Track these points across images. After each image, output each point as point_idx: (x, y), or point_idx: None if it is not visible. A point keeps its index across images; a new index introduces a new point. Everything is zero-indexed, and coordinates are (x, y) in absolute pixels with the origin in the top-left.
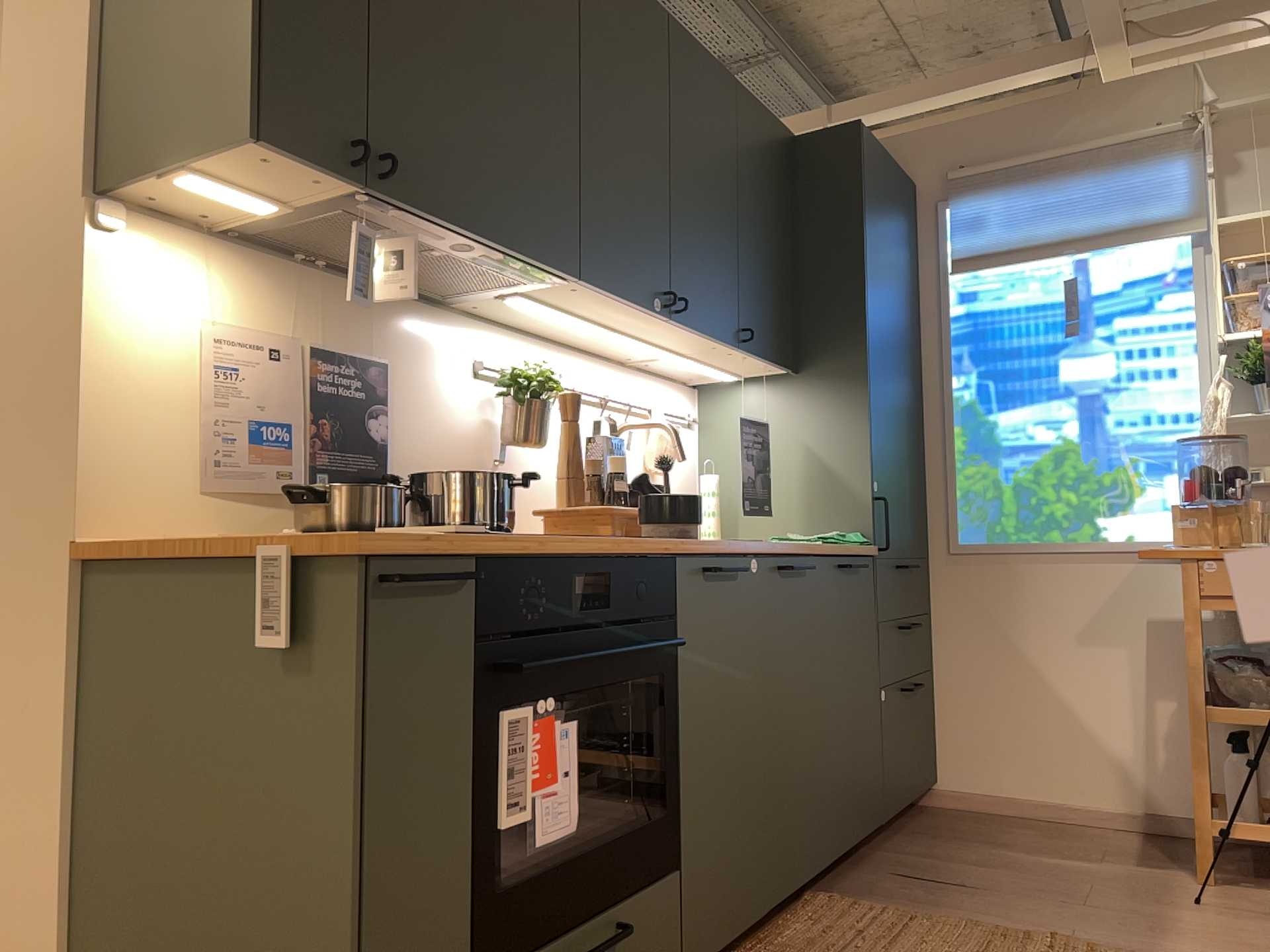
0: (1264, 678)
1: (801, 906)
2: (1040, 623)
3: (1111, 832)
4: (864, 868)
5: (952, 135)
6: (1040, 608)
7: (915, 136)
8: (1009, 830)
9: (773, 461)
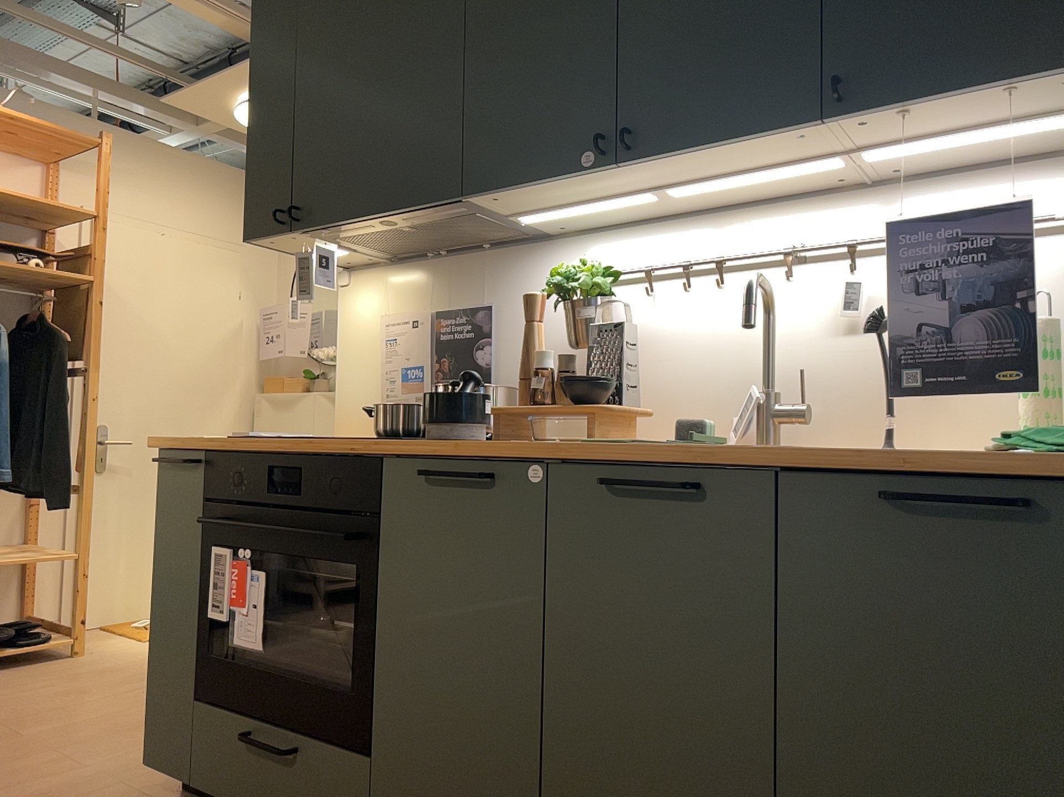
0: None
1: None
2: None
3: None
4: None
5: None
6: None
7: None
8: None
9: None
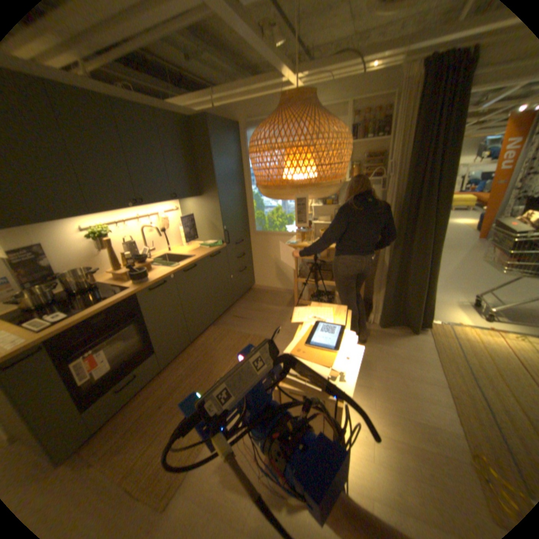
0: (309, 272)
1: (205, 332)
2: (273, 250)
3: (287, 294)
4: (227, 315)
5: (246, 104)
6: (273, 247)
7: (236, 103)
8: (265, 296)
9: (198, 220)
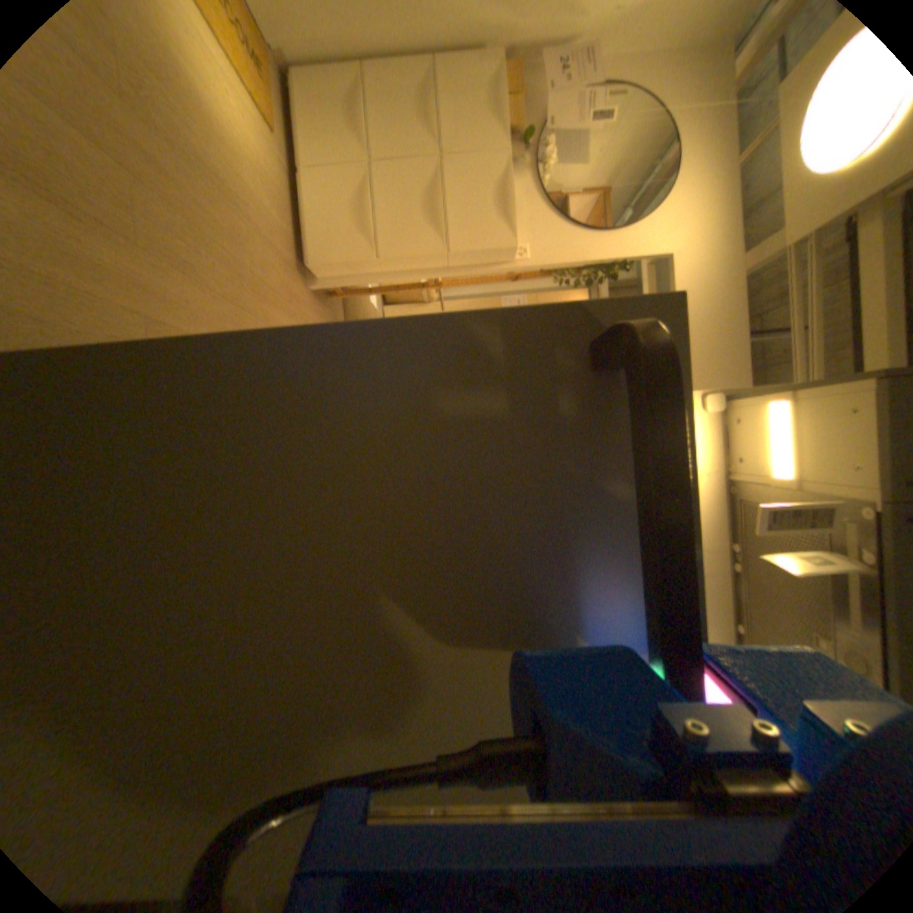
0: None
1: None
2: None
3: None
4: None
5: None
6: None
7: None
8: None
9: None
